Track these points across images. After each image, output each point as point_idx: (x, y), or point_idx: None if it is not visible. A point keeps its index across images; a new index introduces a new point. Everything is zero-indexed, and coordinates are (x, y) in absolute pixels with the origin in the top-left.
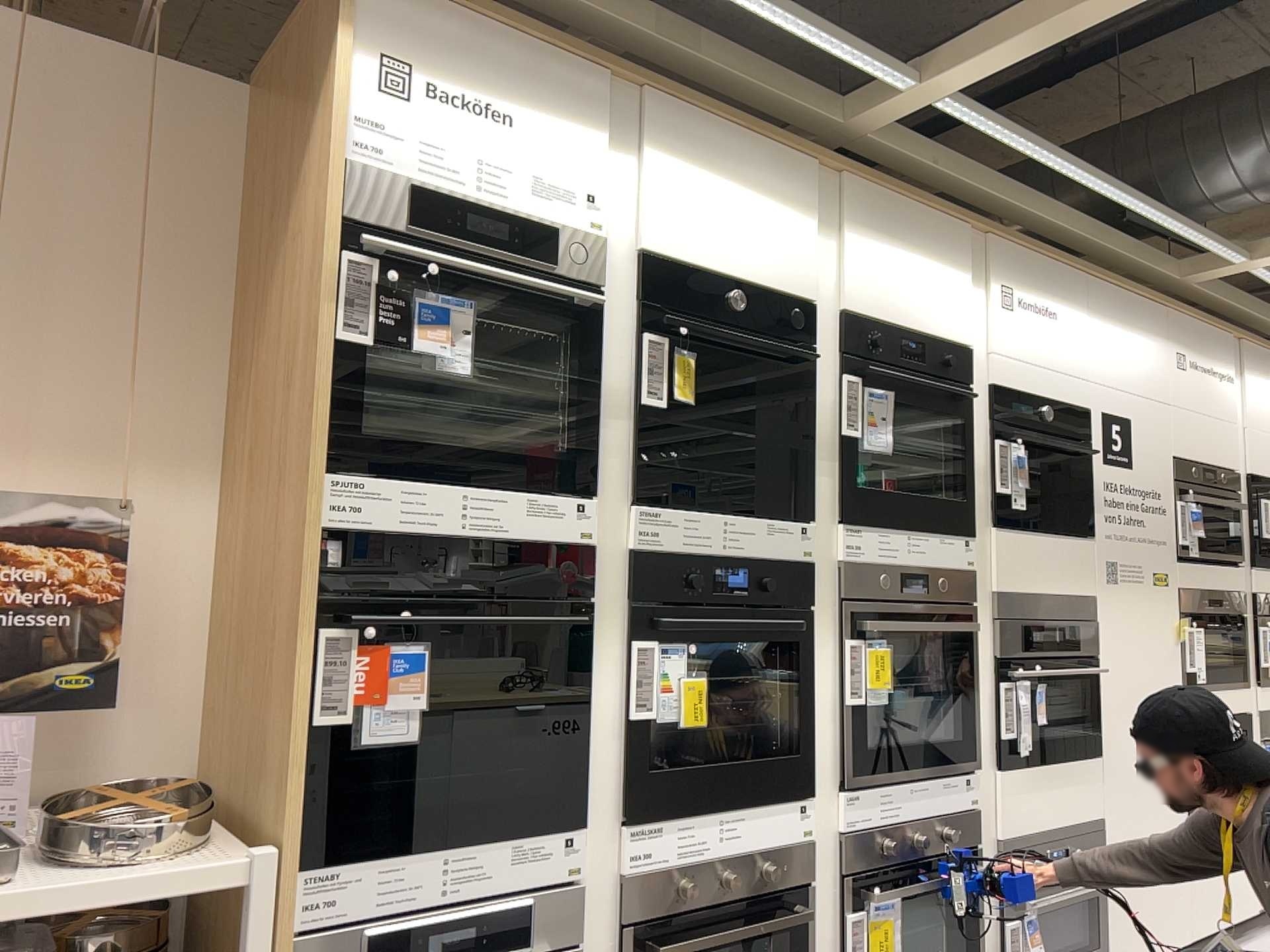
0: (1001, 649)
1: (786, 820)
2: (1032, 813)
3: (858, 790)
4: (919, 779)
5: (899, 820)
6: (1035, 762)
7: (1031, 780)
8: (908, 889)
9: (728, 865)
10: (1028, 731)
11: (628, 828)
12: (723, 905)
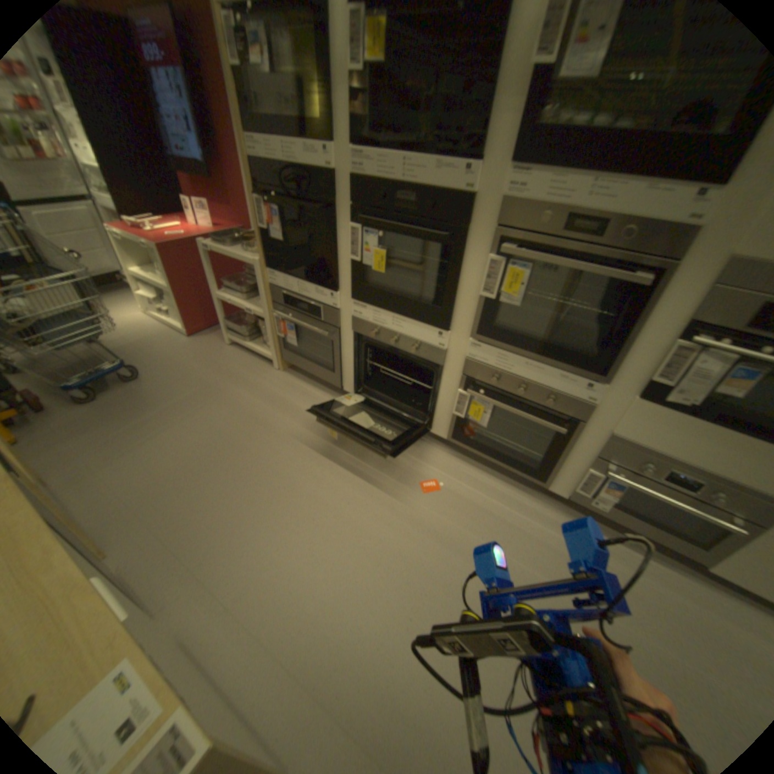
0: (702, 314)
1: (428, 334)
2: (667, 443)
3: (483, 344)
4: (537, 362)
5: (511, 373)
6: (701, 418)
7: (683, 425)
8: (492, 403)
9: (396, 337)
10: (699, 392)
11: (352, 301)
12: (395, 349)
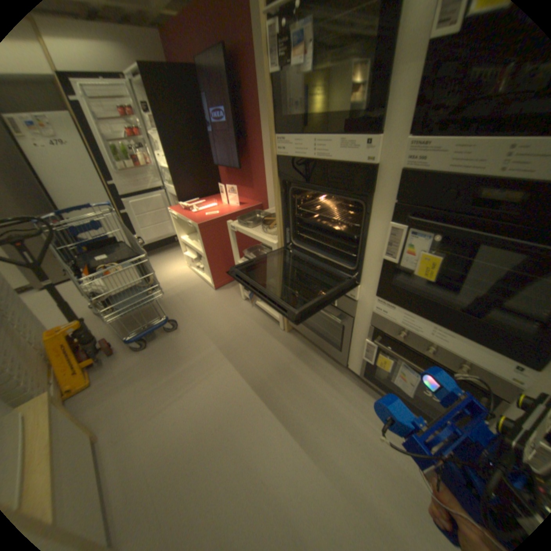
0: None
1: (497, 363)
2: None
3: None
4: None
5: None
6: None
7: None
8: None
9: (436, 348)
10: None
11: (377, 298)
12: (429, 358)
